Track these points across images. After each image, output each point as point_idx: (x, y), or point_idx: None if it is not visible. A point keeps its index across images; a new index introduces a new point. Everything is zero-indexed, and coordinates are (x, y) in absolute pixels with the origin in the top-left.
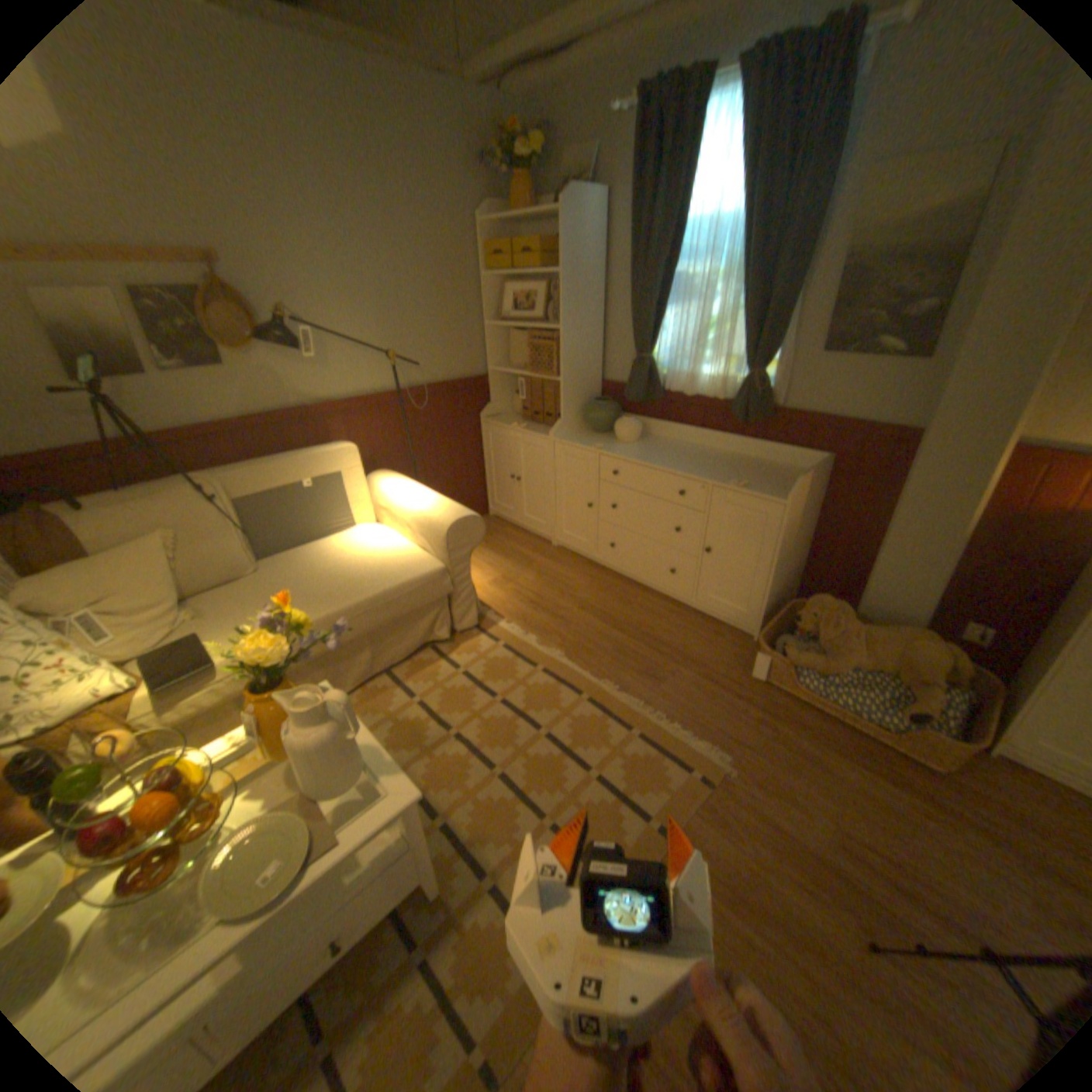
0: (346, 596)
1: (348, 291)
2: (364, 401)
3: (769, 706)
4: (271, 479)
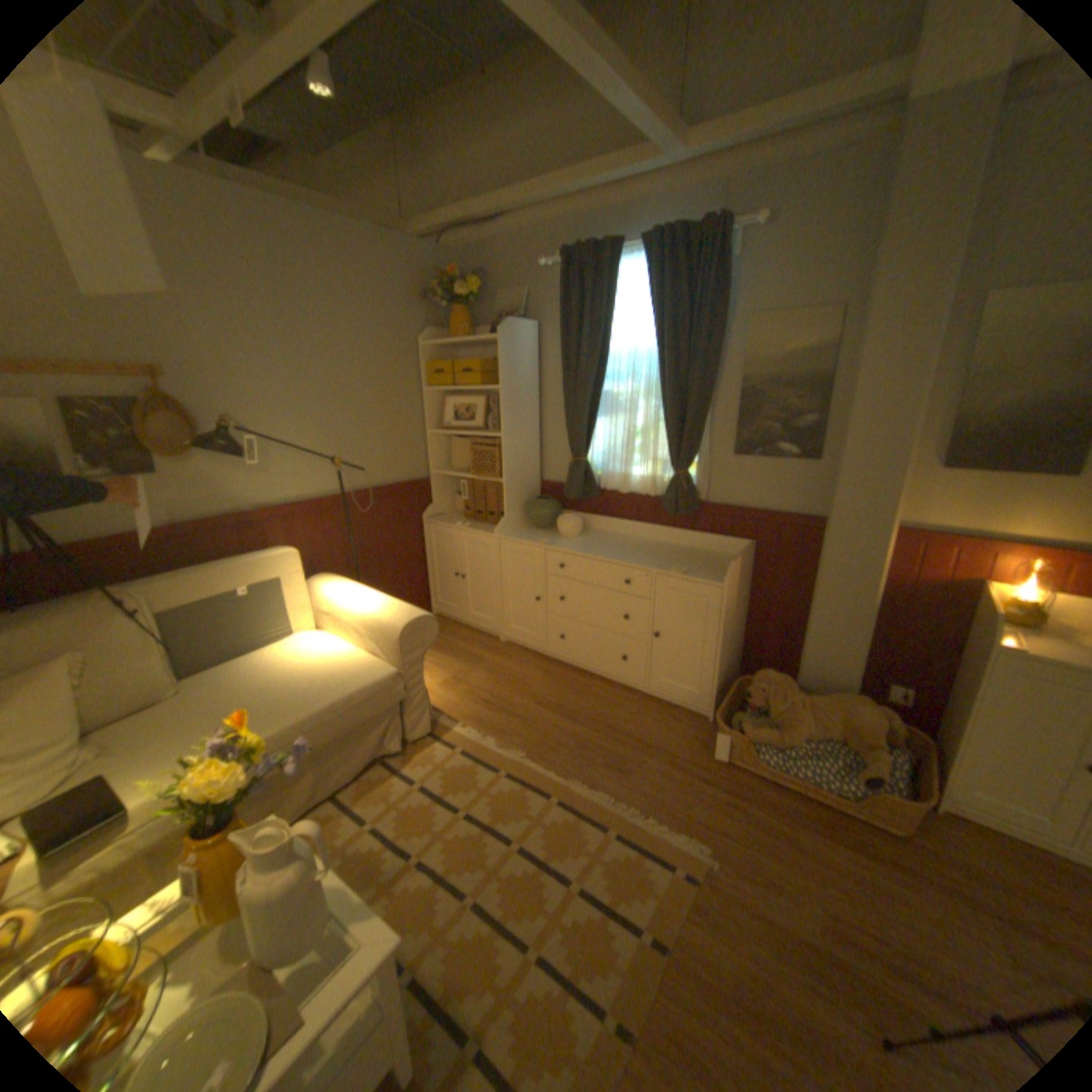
0: (291, 712)
1: (295, 402)
2: (306, 505)
3: (736, 788)
4: (207, 588)
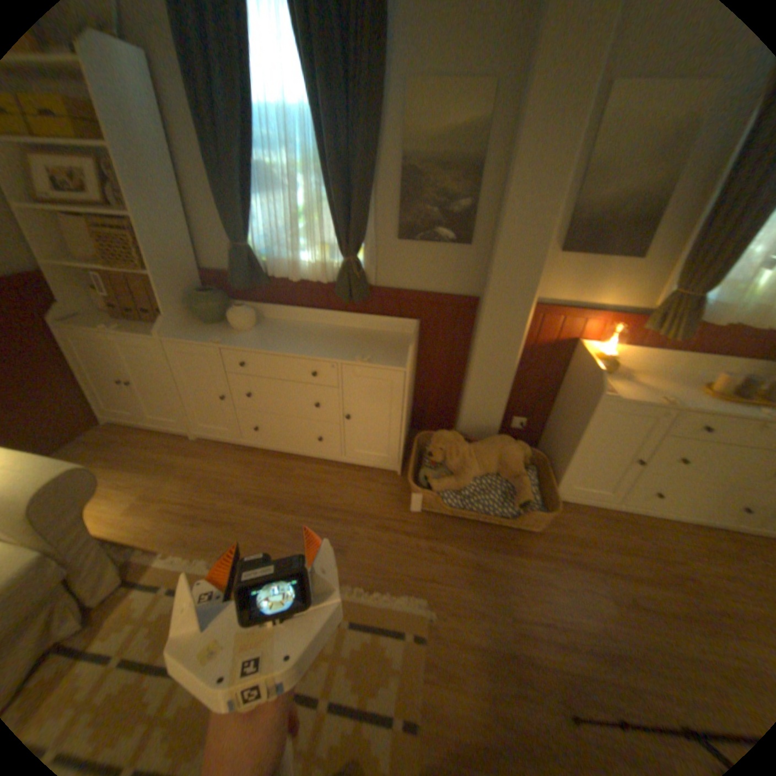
0: None
1: None
2: None
3: (430, 531)
4: None
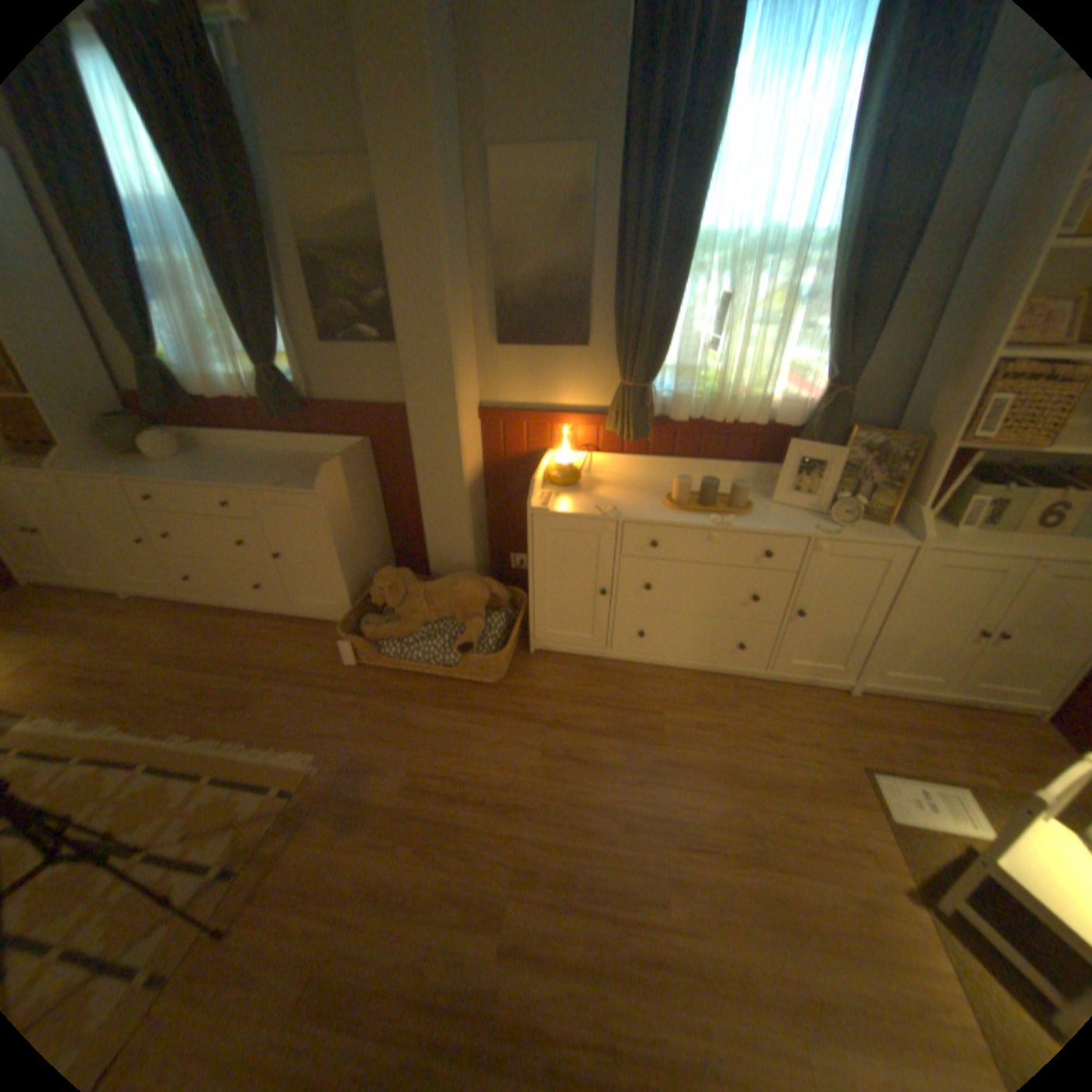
0: None
1: None
2: None
3: (361, 687)
4: None
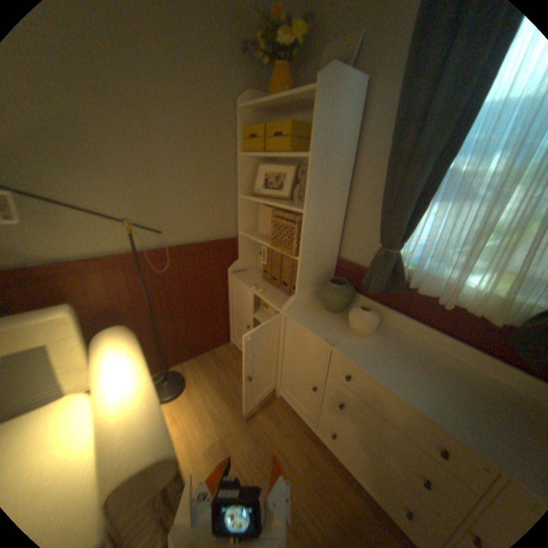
0: None
1: (88, 155)
2: (103, 262)
3: None
4: None
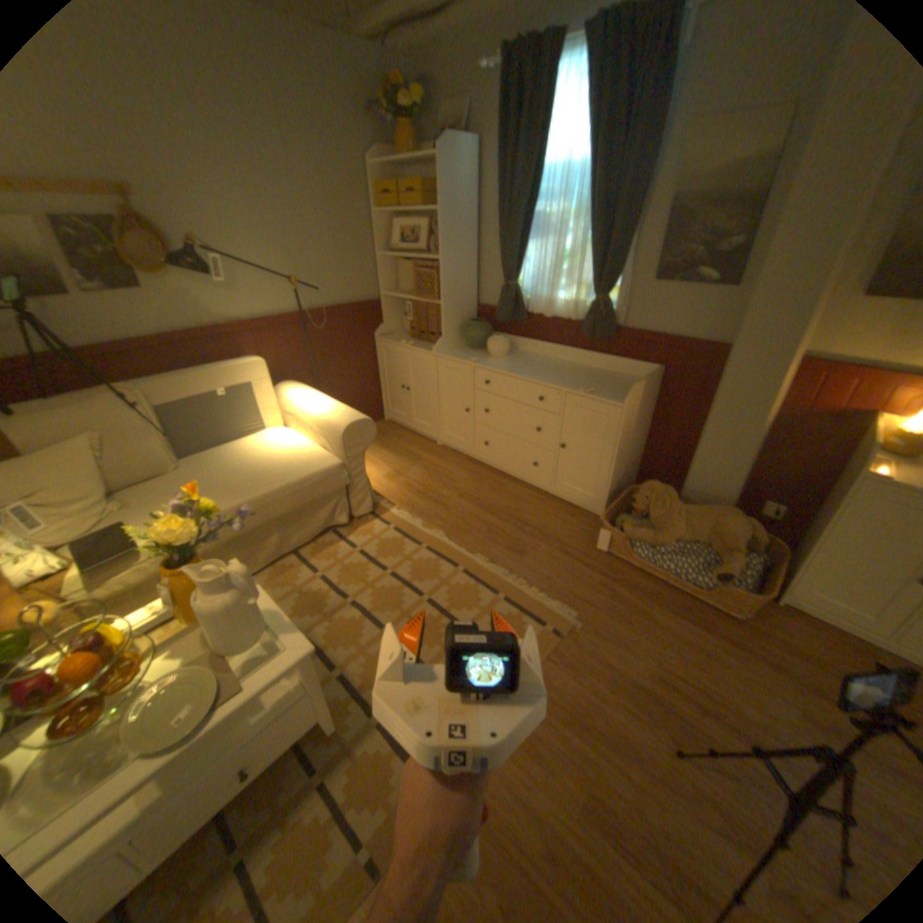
0: (255, 488)
1: (252, 222)
2: (270, 320)
3: (609, 571)
4: (186, 387)
